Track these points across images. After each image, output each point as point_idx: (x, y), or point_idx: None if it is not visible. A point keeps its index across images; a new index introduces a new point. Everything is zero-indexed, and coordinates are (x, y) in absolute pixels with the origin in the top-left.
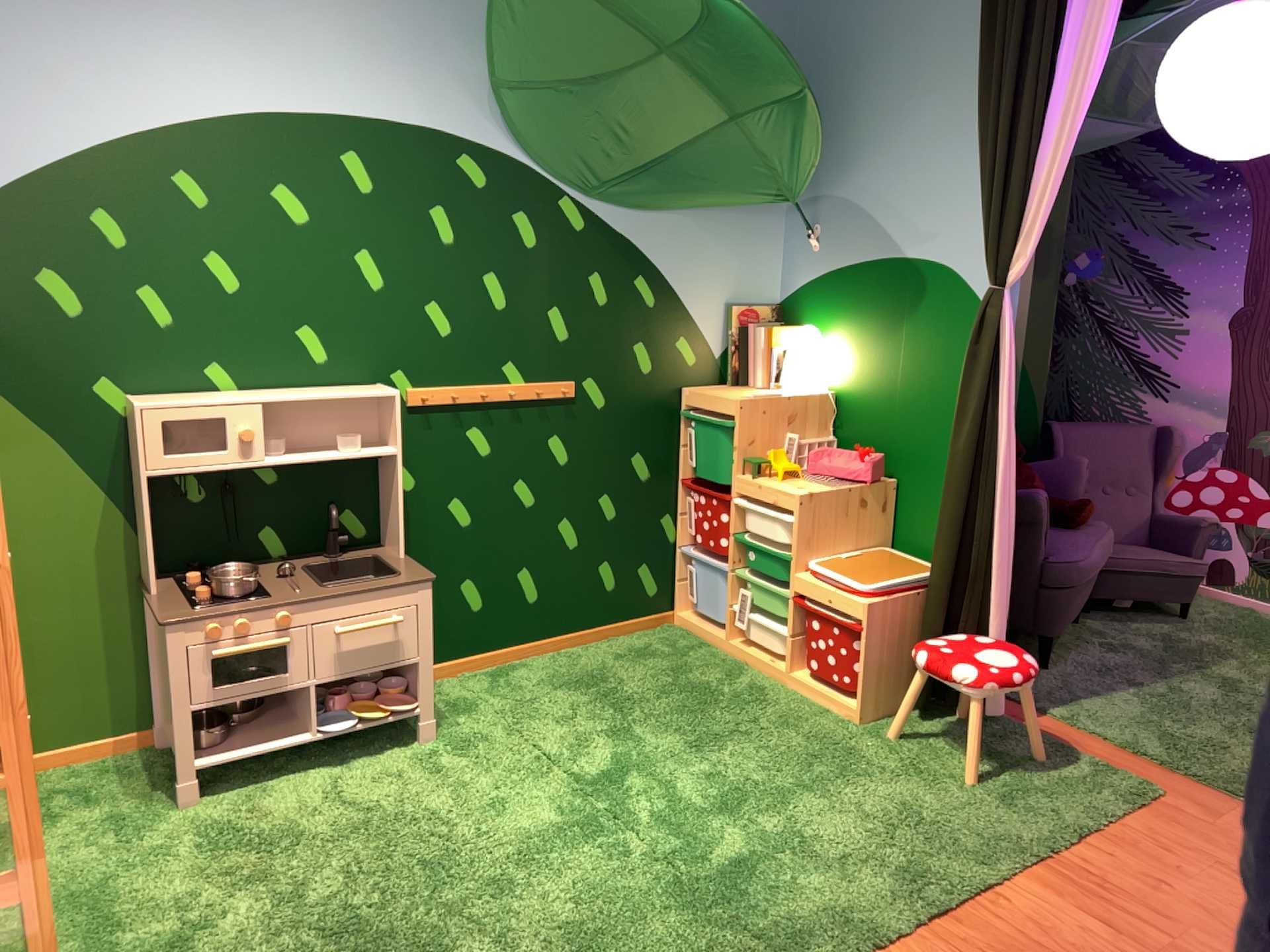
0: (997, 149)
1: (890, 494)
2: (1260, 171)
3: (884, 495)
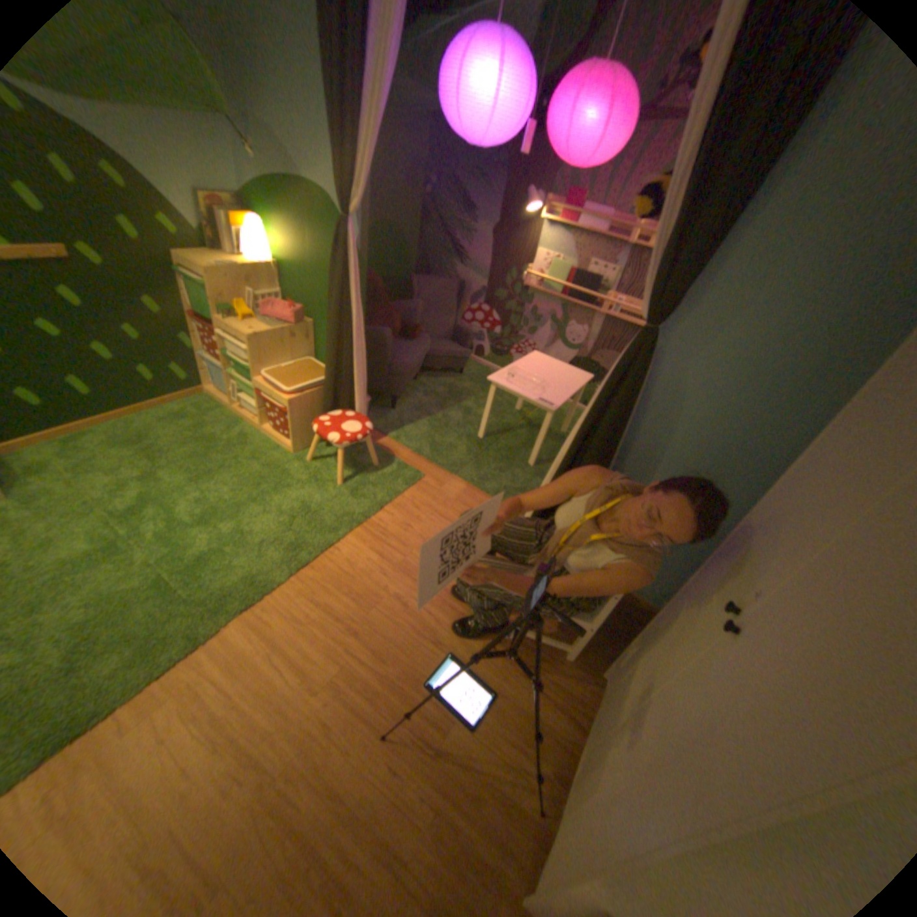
0: (334, 113)
1: (310, 330)
2: (516, 144)
3: (306, 331)
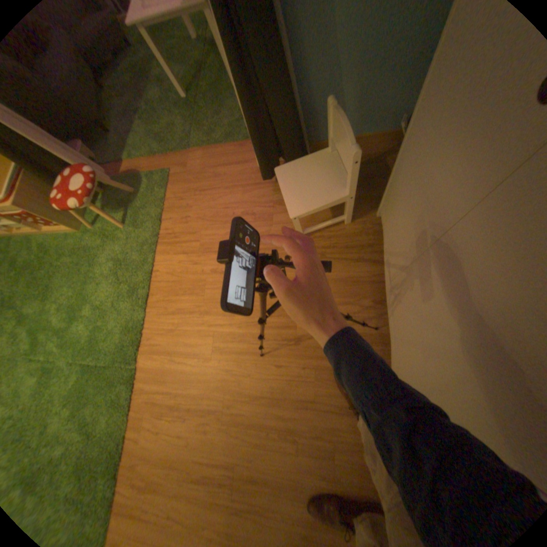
0: None
1: None
2: None
3: None
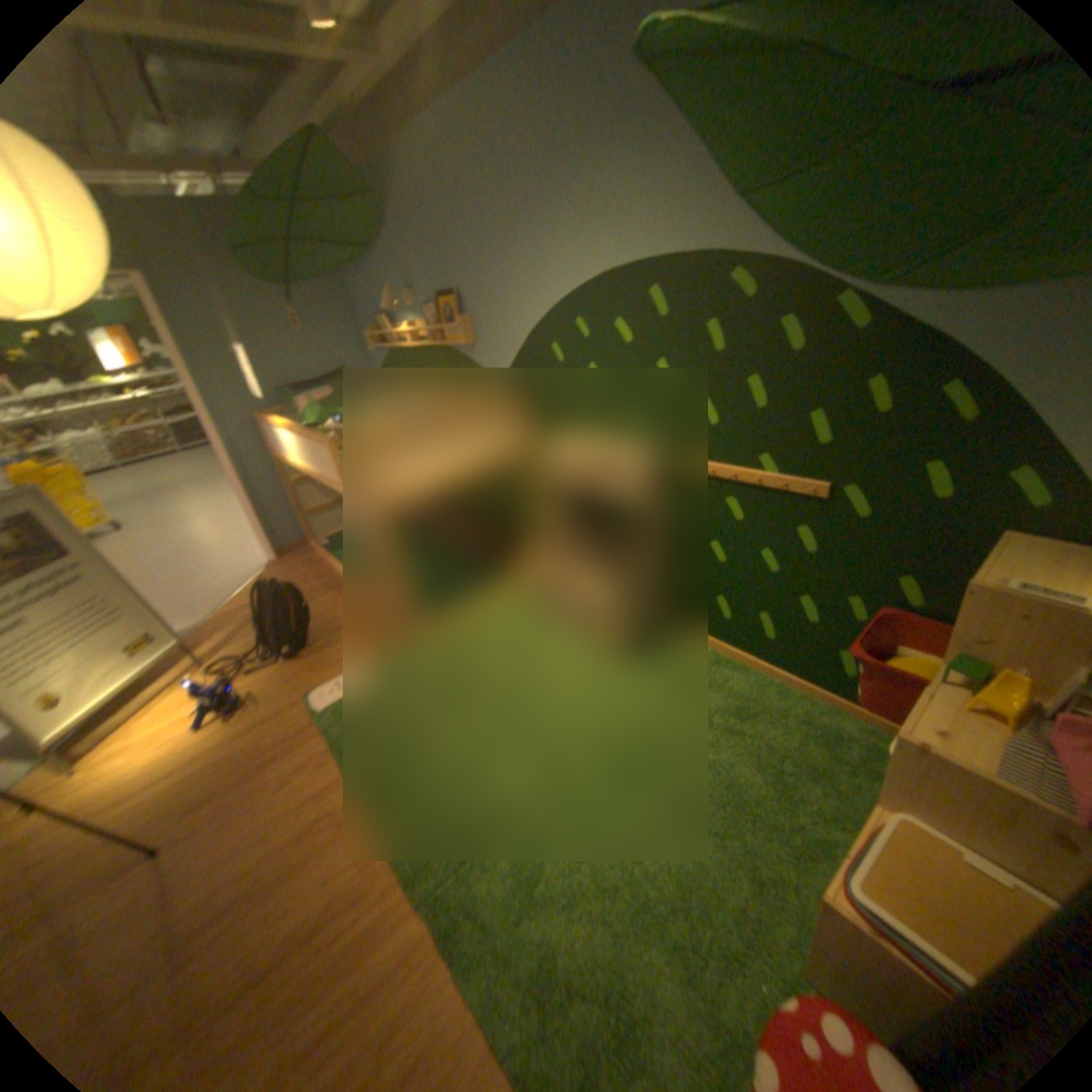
0: None
1: None
2: None
3: None
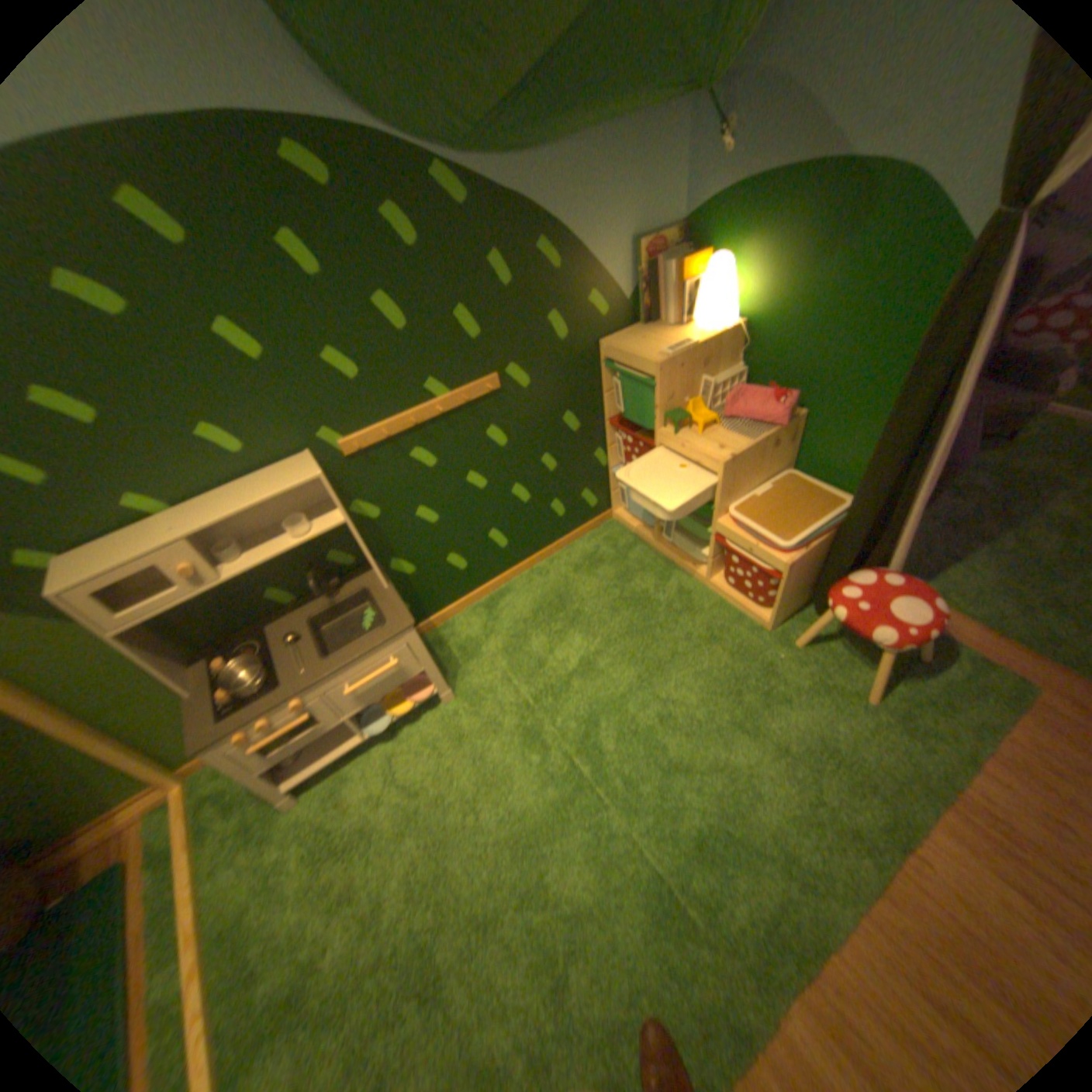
0: None
1: (799, 426)
2: None
3: (794, 429)
